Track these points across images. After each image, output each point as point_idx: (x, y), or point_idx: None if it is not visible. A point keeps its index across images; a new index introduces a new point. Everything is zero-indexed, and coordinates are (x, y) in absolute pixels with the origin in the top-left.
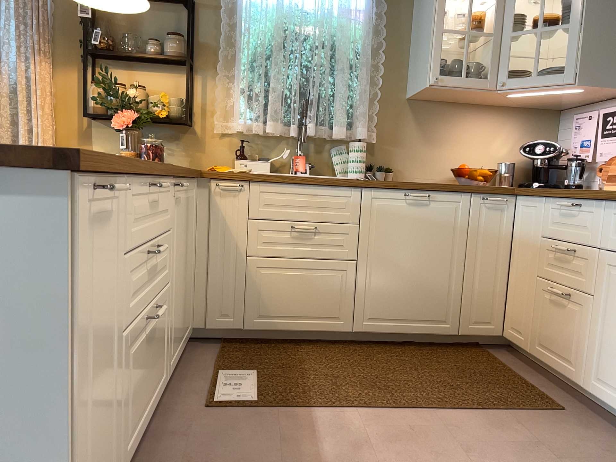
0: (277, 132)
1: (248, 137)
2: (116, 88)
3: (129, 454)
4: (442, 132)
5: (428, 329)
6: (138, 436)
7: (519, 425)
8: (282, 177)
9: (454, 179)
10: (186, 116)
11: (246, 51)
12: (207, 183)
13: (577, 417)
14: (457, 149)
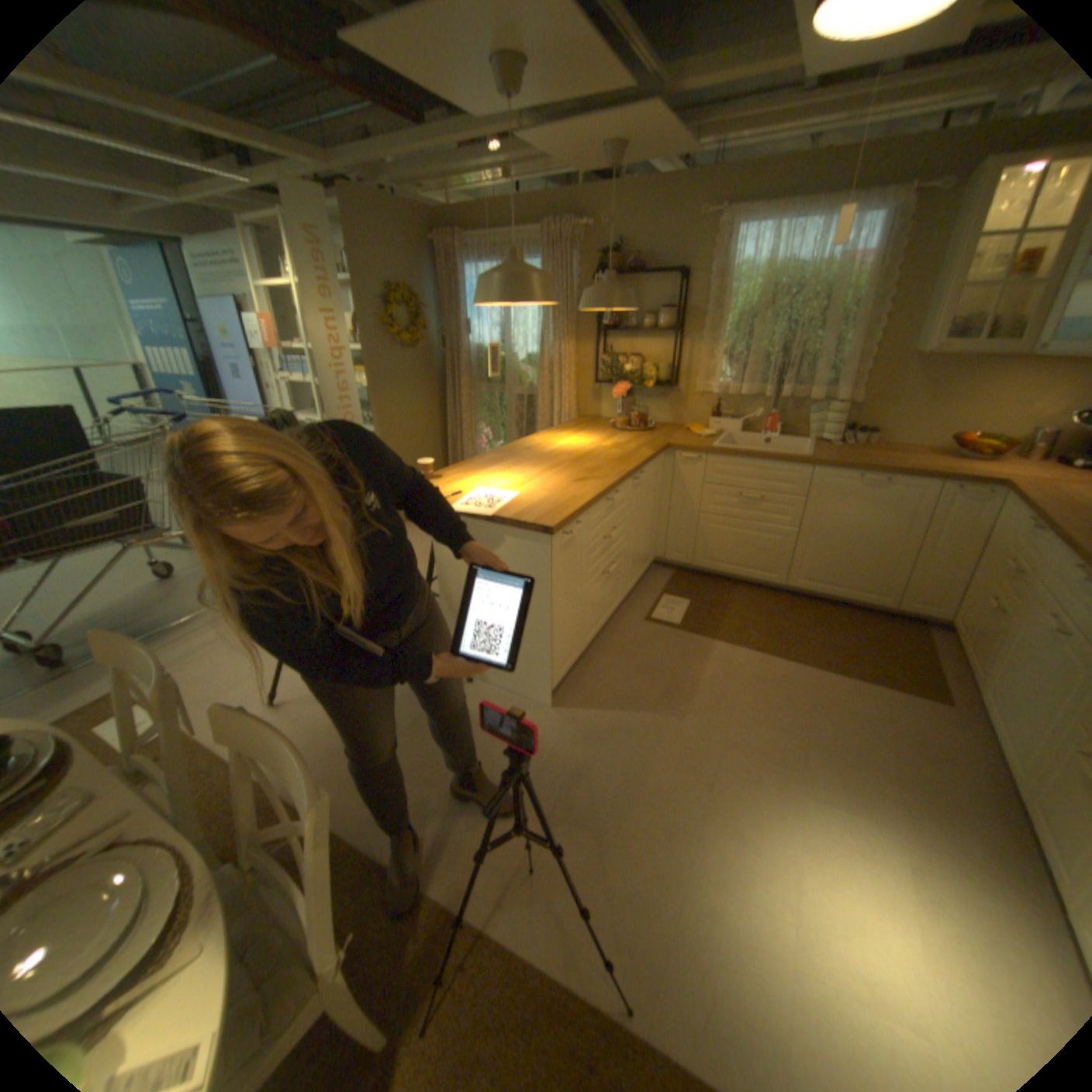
0: (750, 394)
1: (724, 395)
2: (614, 364)
3: (590, 640)
4: (958, 389)
5: (862, 598)
6: (597, 630)
7: (887, 702)
8: (735, 453)
9: (960, 444)
10: (671, 377)
11: (729, 315)
12: (672, 452)
13: (961, 715)
14: (976, 408)
